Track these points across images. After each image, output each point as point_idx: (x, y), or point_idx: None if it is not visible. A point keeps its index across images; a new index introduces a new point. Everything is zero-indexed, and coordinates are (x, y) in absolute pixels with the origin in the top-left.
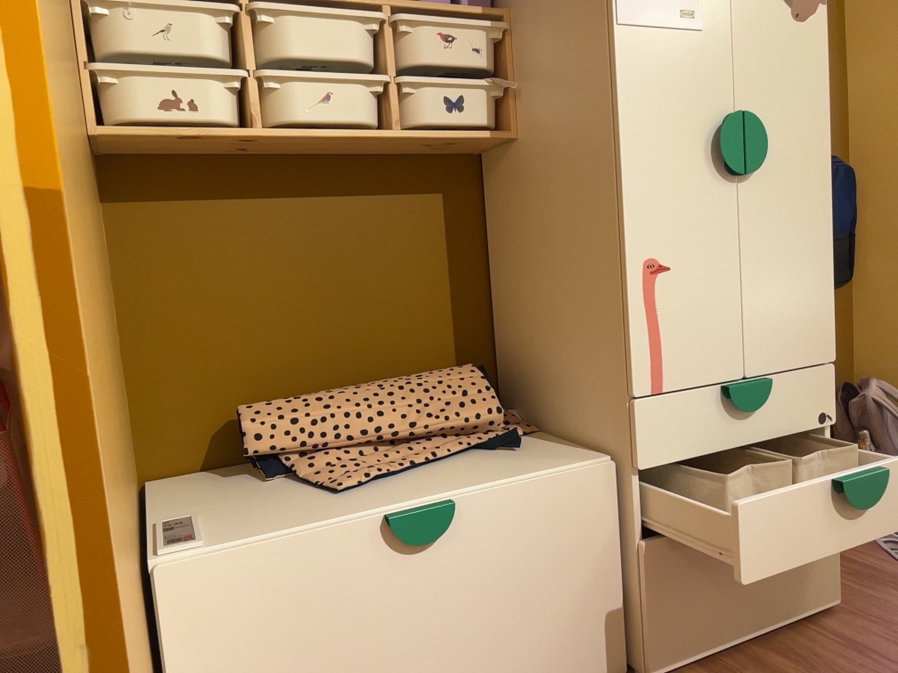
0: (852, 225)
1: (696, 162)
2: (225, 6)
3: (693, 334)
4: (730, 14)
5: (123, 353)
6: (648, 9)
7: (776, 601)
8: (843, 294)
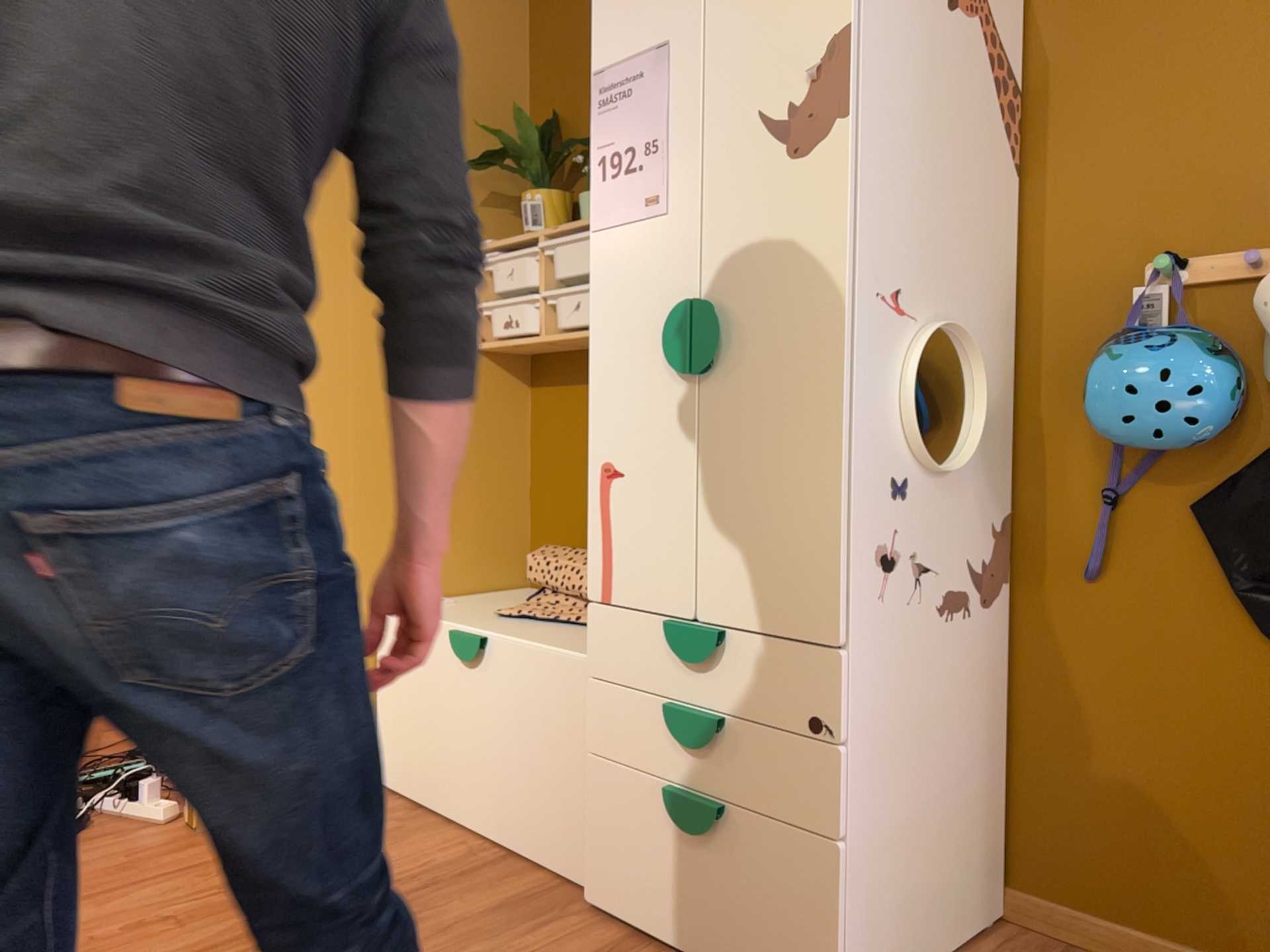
0: None
1: (653, 360)
2: (526, 249)
3: (639, 550)
4: (699, 183)
5: (523, 493)
6: (616, 207)
7: (725, 938)
8: None
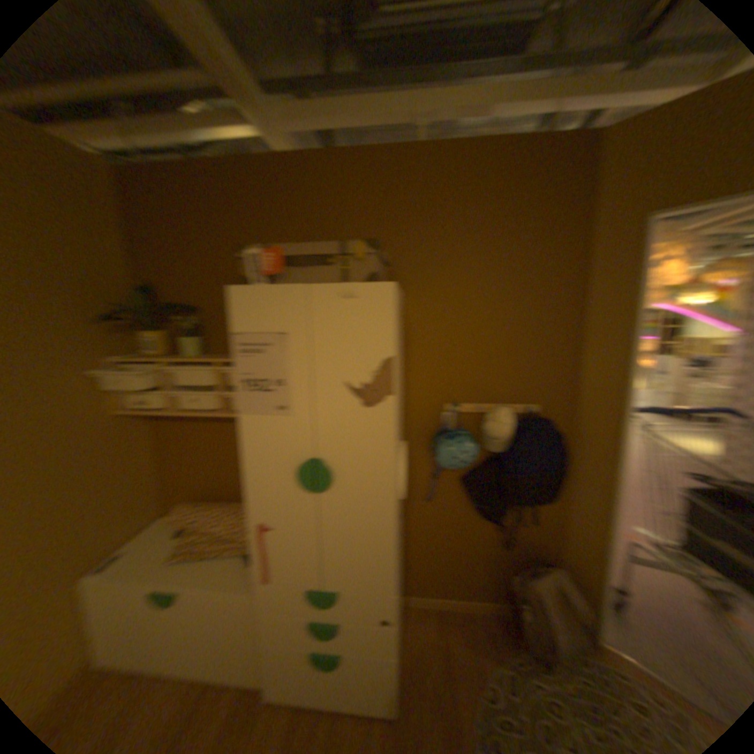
0: (572, 465)
1: (285, 482)
2: (146, 369)
3: (283, 563)
4: (309, 406)
5: (146, 475)
6: (253, 406)
7: (340, 700)
8: (559, 507)
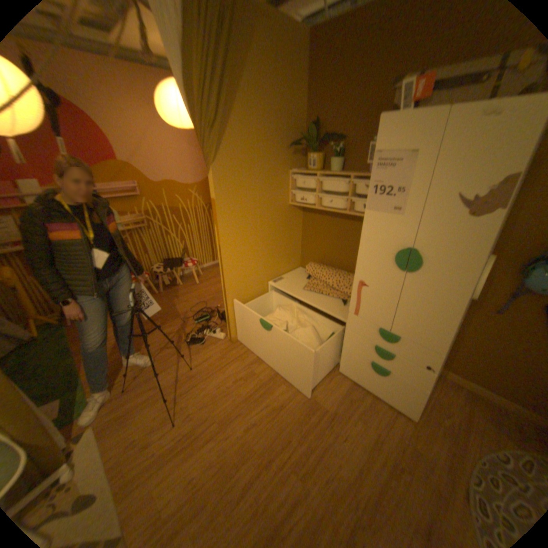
0: None
1: (387, 259)
2: (312, 178)
3: (371, 307)
4: (421, 210)
5: (299, 242)
6: (379, 205)
7: (385, 394)
8: None
